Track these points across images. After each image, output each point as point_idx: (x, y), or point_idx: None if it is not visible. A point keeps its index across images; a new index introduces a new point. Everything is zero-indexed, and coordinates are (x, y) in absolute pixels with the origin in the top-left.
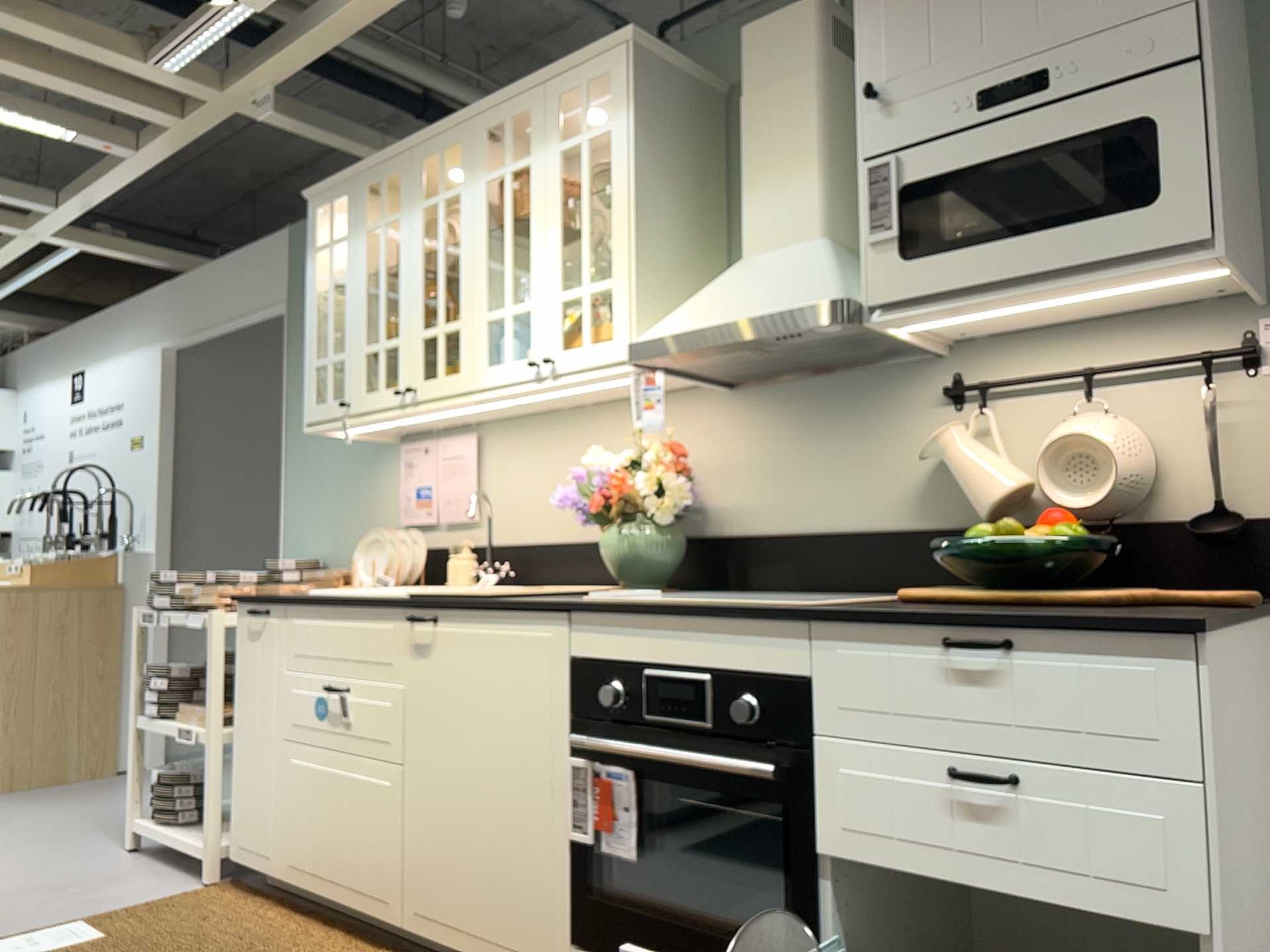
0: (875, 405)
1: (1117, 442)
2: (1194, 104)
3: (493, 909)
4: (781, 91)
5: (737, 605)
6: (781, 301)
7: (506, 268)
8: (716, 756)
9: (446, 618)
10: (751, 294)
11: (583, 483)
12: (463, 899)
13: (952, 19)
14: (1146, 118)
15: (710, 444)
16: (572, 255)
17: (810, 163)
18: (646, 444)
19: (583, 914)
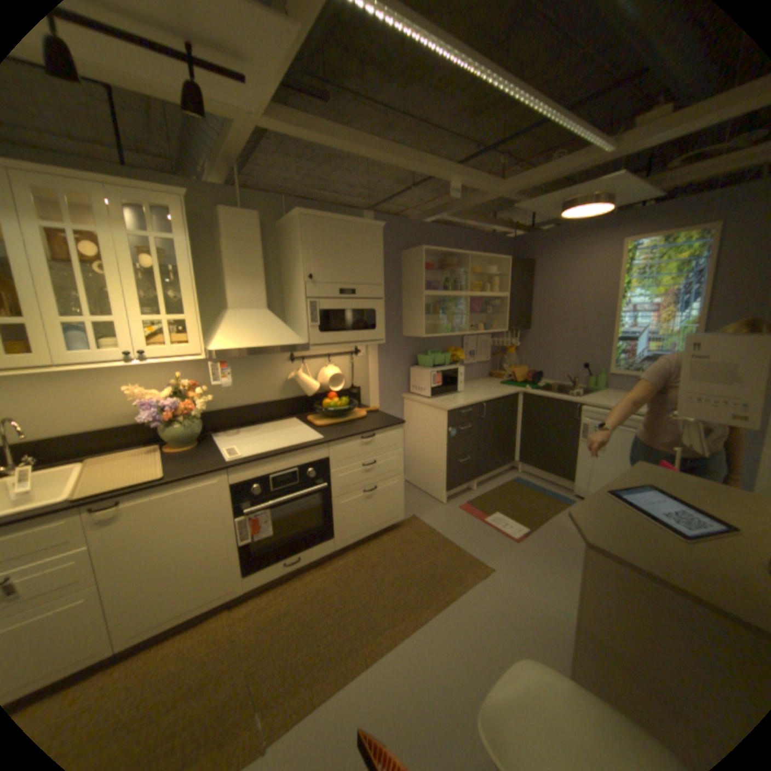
0: (265, 361)
1: (342, 375)
2: (382, 309)
3: (193, 597)
4: (246, 245)
5: (300, 444)
6: (282, 340)
7: (80, 292)
8: (300, 489)
9: (130, 498)
10: (261, 333)
11: (144, 407)
12: (170, 607)
13: (333, 263)
14: (374, 310)
15: (189, 376)
16: (140, 294)
17: (261, 280)
18: (176, 383)
19: (247, 565)
